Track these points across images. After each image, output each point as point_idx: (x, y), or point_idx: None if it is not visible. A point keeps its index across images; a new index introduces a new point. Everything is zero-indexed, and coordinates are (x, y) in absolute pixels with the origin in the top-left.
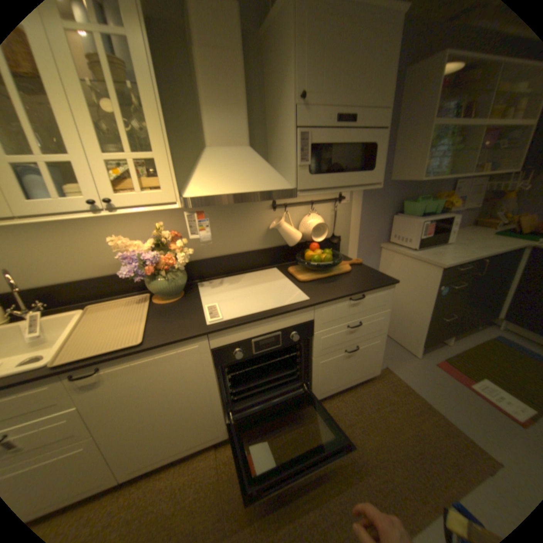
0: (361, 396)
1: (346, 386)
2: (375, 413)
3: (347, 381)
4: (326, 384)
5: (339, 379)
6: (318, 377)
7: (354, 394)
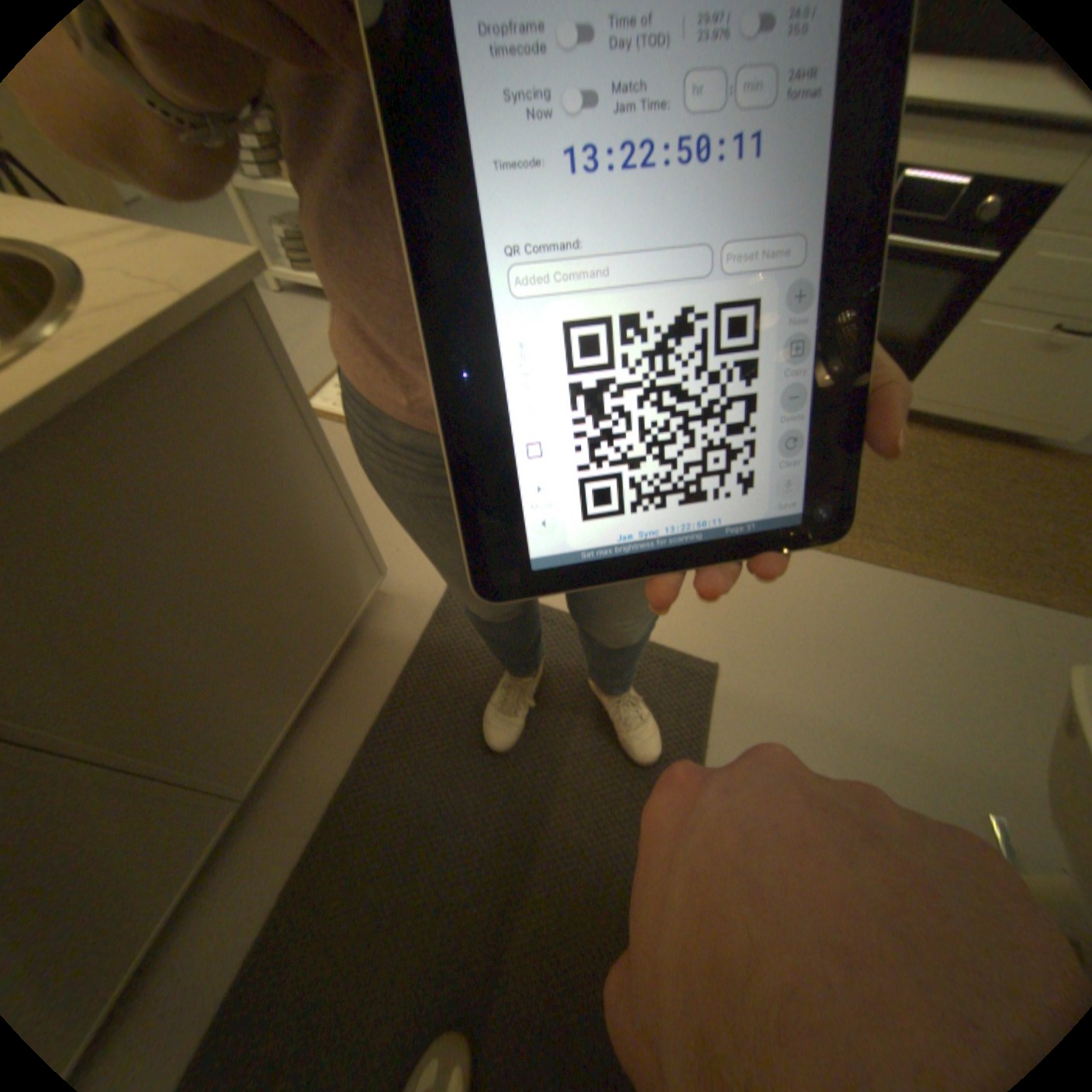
0: (997, 452)
1: (985, 415)
2: (1004, 478)
3: (996, 404)
4: (952, 381)
5: (985, 388)
6: (950, 351)
7: (984, 444)
